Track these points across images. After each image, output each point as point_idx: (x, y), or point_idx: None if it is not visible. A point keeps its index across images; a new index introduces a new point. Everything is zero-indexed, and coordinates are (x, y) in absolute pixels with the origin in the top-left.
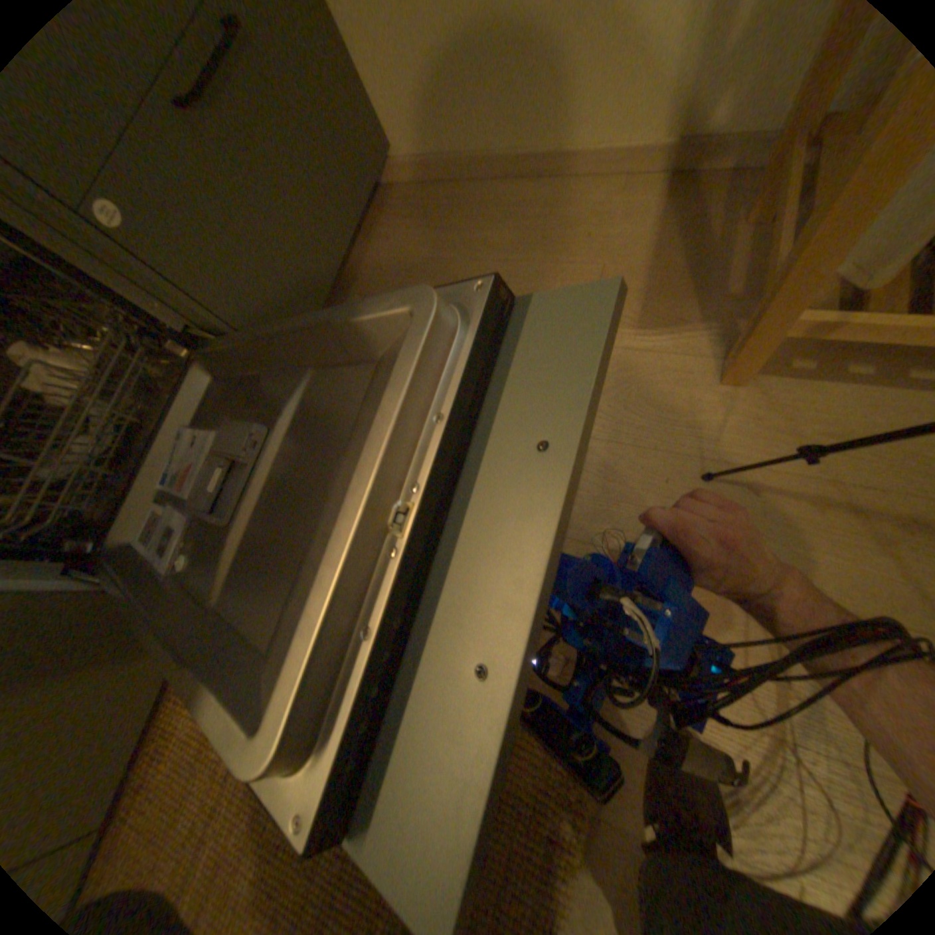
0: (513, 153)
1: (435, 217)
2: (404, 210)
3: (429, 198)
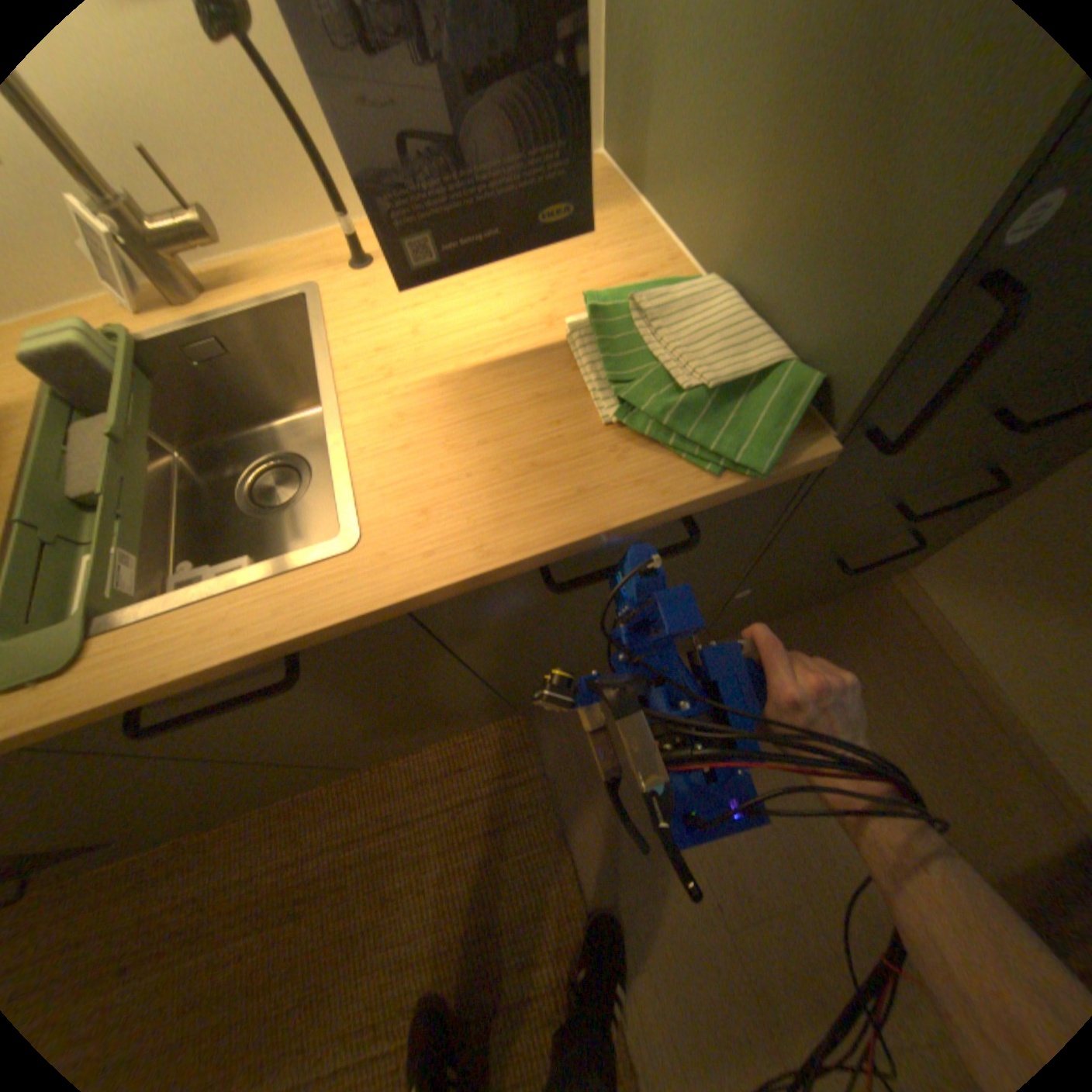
0: (995, 687)
1: (889, 641)
2: (873, 605)
3: (900, 620)
